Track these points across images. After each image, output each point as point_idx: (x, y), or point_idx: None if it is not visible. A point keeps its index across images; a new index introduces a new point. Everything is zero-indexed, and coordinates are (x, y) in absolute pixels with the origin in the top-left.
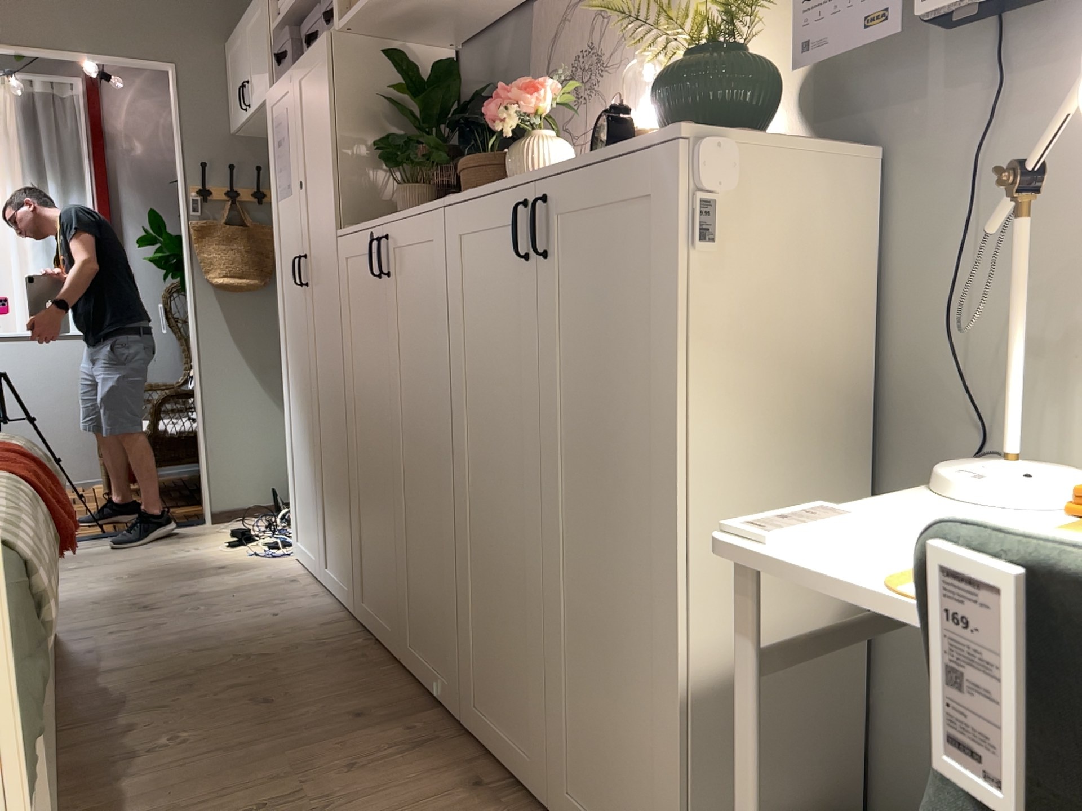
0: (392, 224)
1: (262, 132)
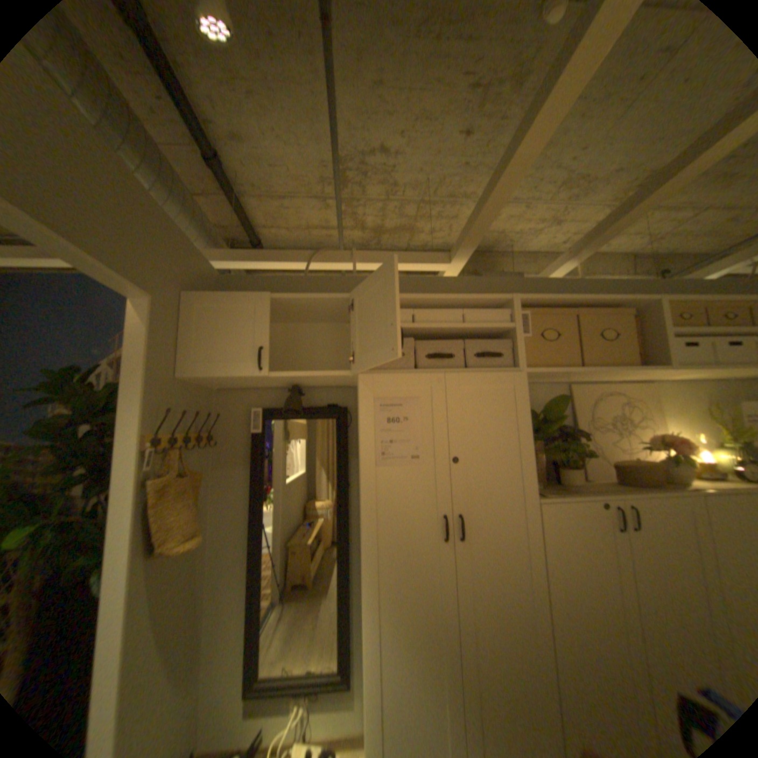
0: (641, 501)
1: (209, 381)
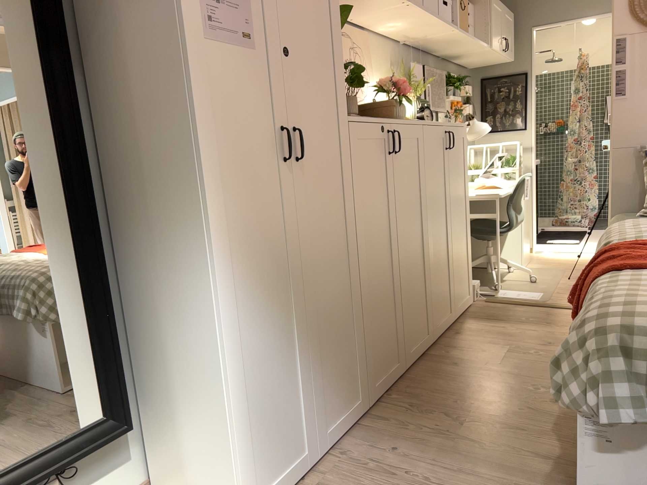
0: (398, 124)
1: None
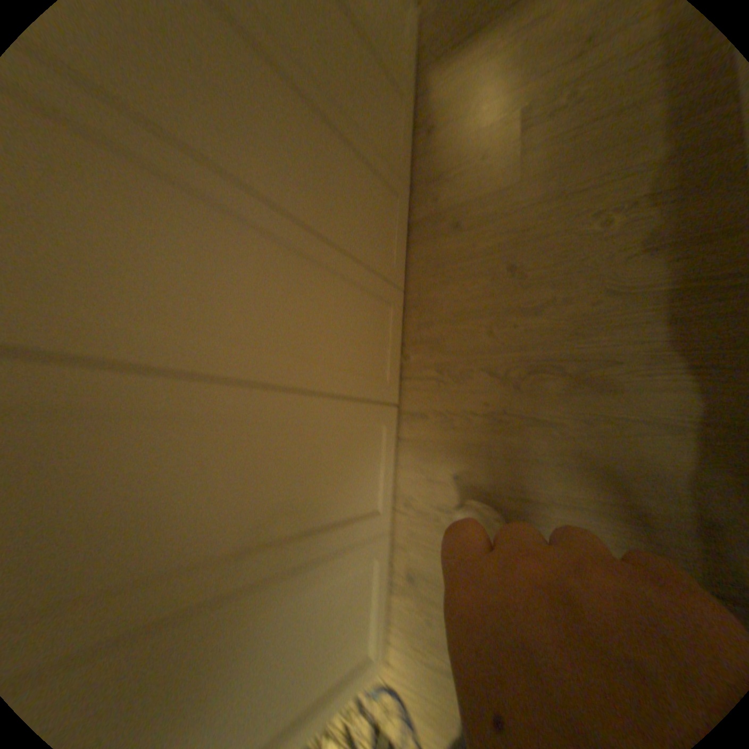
0: None
1: None
